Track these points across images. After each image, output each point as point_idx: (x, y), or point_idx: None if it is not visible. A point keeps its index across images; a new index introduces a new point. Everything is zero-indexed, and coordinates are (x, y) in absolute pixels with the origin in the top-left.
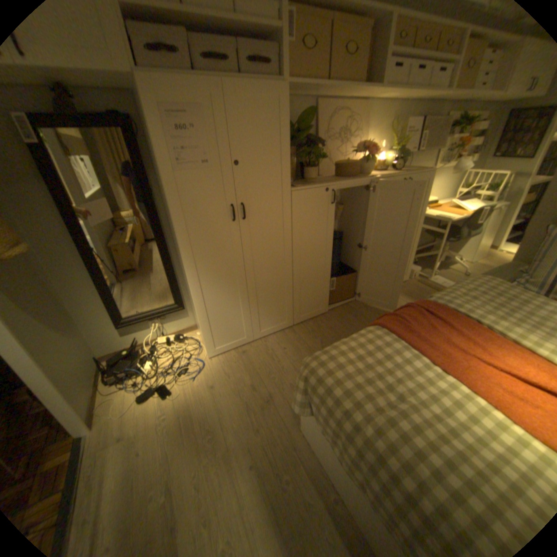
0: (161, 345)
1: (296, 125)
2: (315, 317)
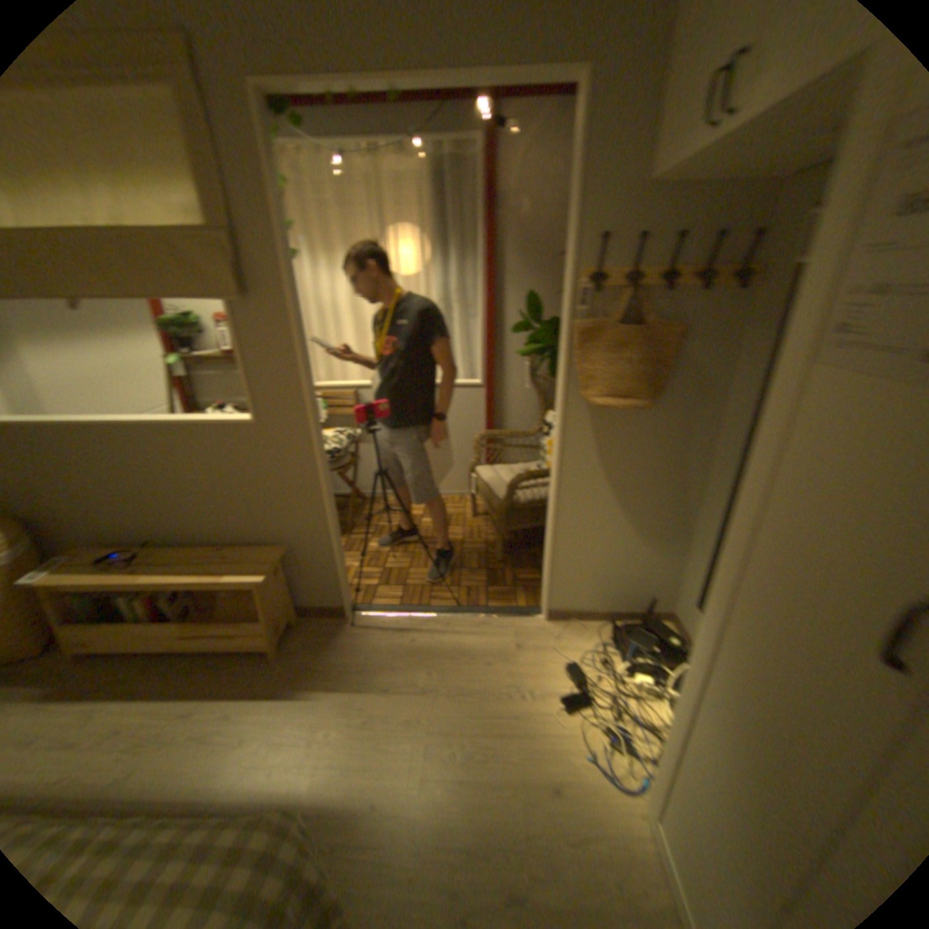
0: None
1: None
2: None
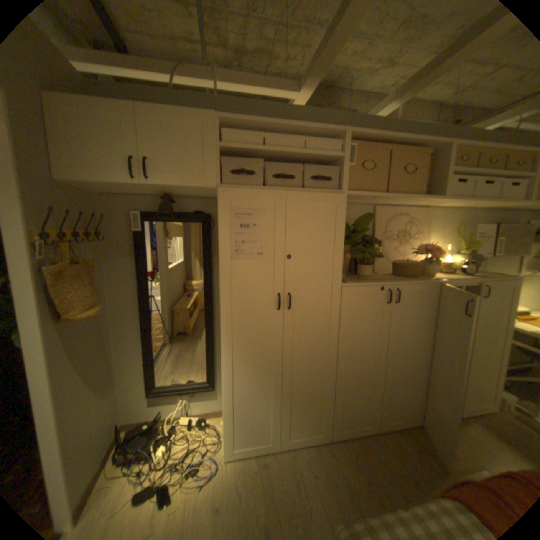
0: (180, 428)
1: (351, 227)
2: (361, 438)
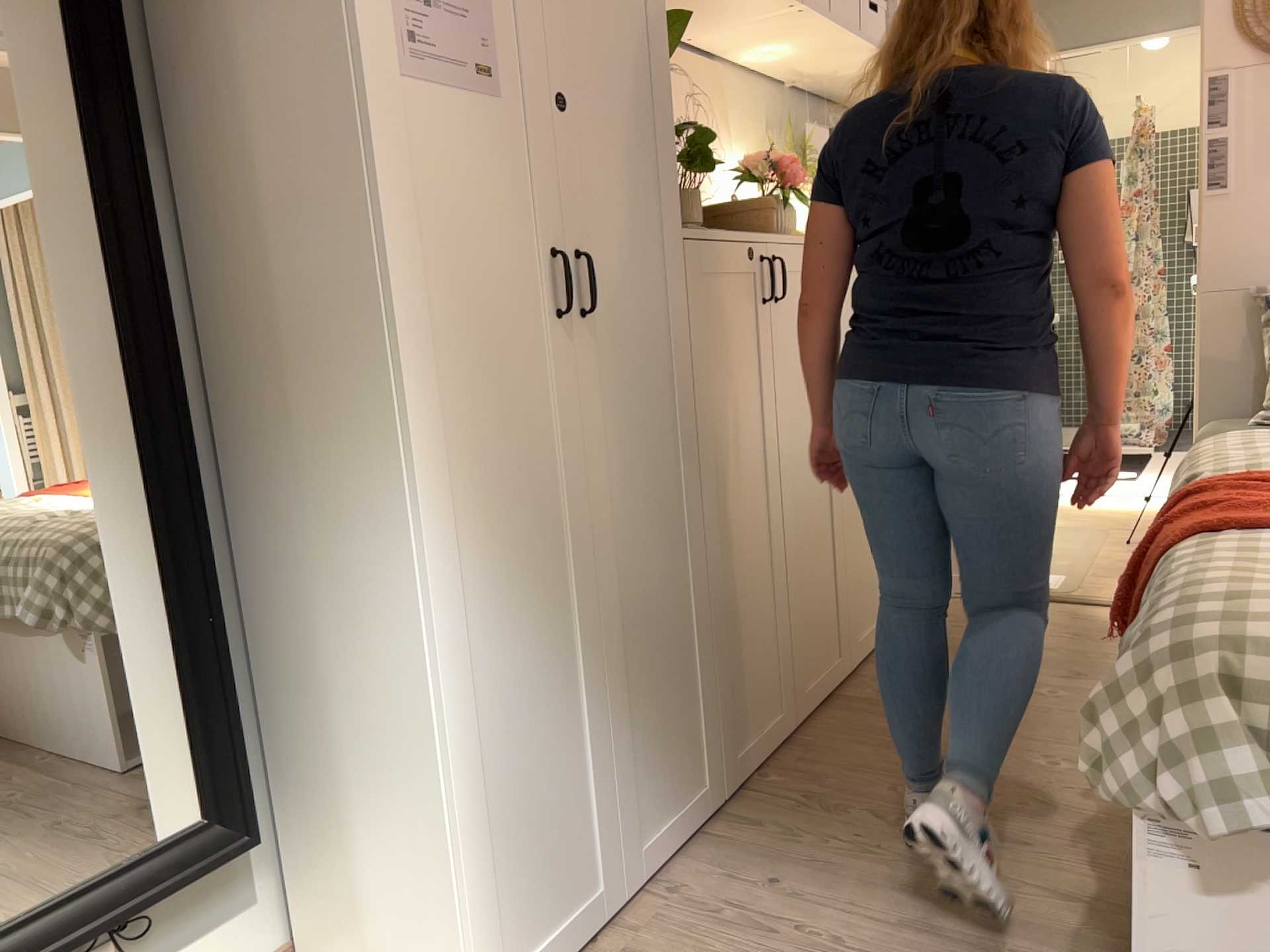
0: None
1: None
2: (771, 761)
